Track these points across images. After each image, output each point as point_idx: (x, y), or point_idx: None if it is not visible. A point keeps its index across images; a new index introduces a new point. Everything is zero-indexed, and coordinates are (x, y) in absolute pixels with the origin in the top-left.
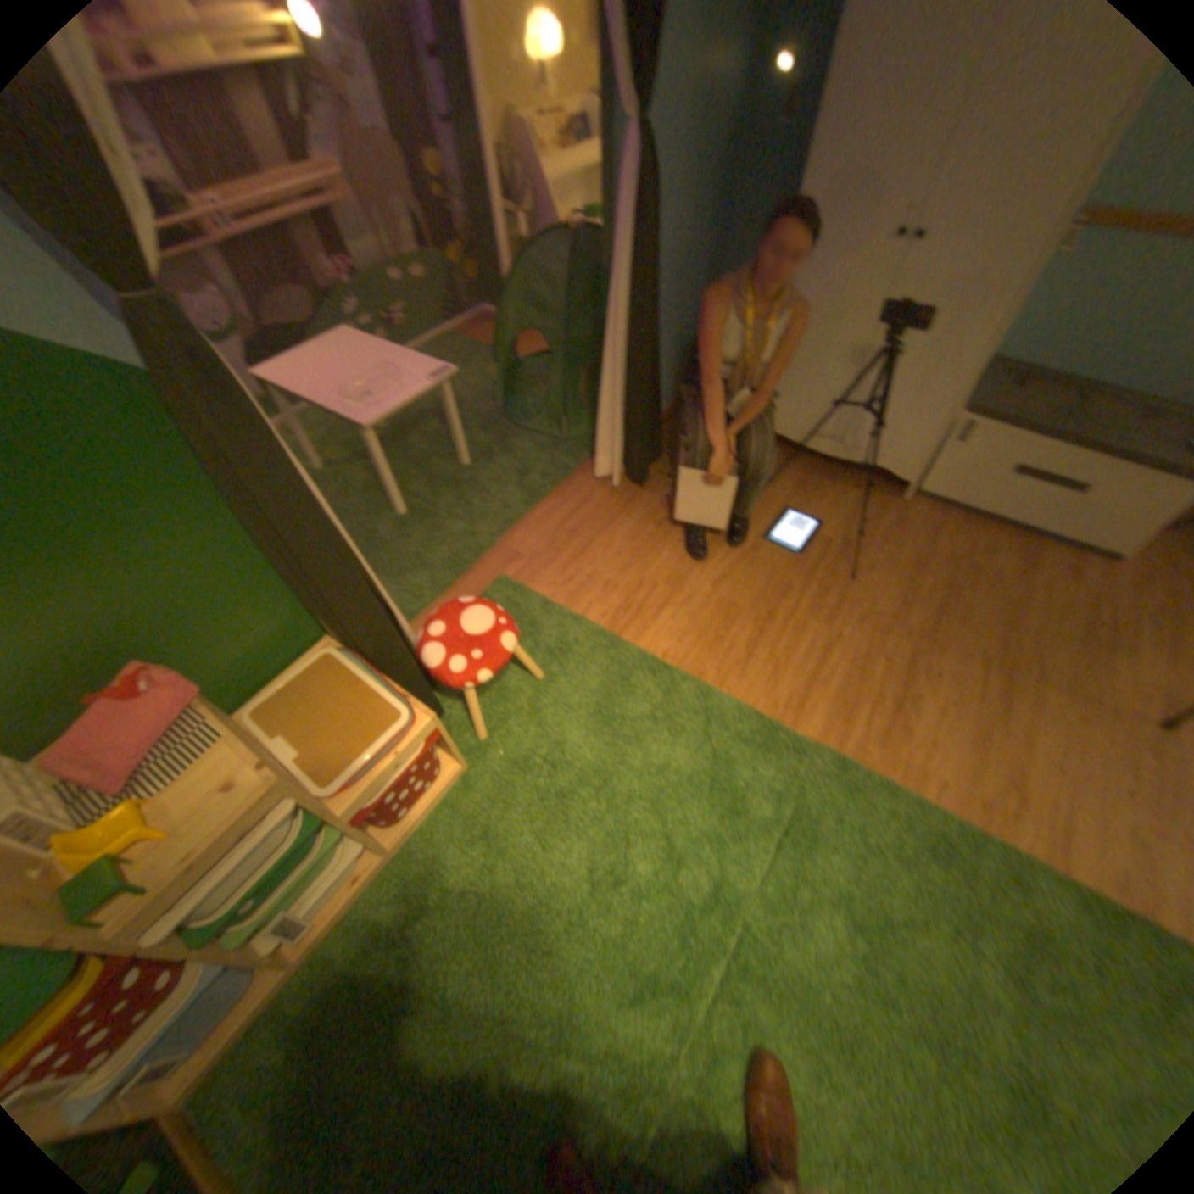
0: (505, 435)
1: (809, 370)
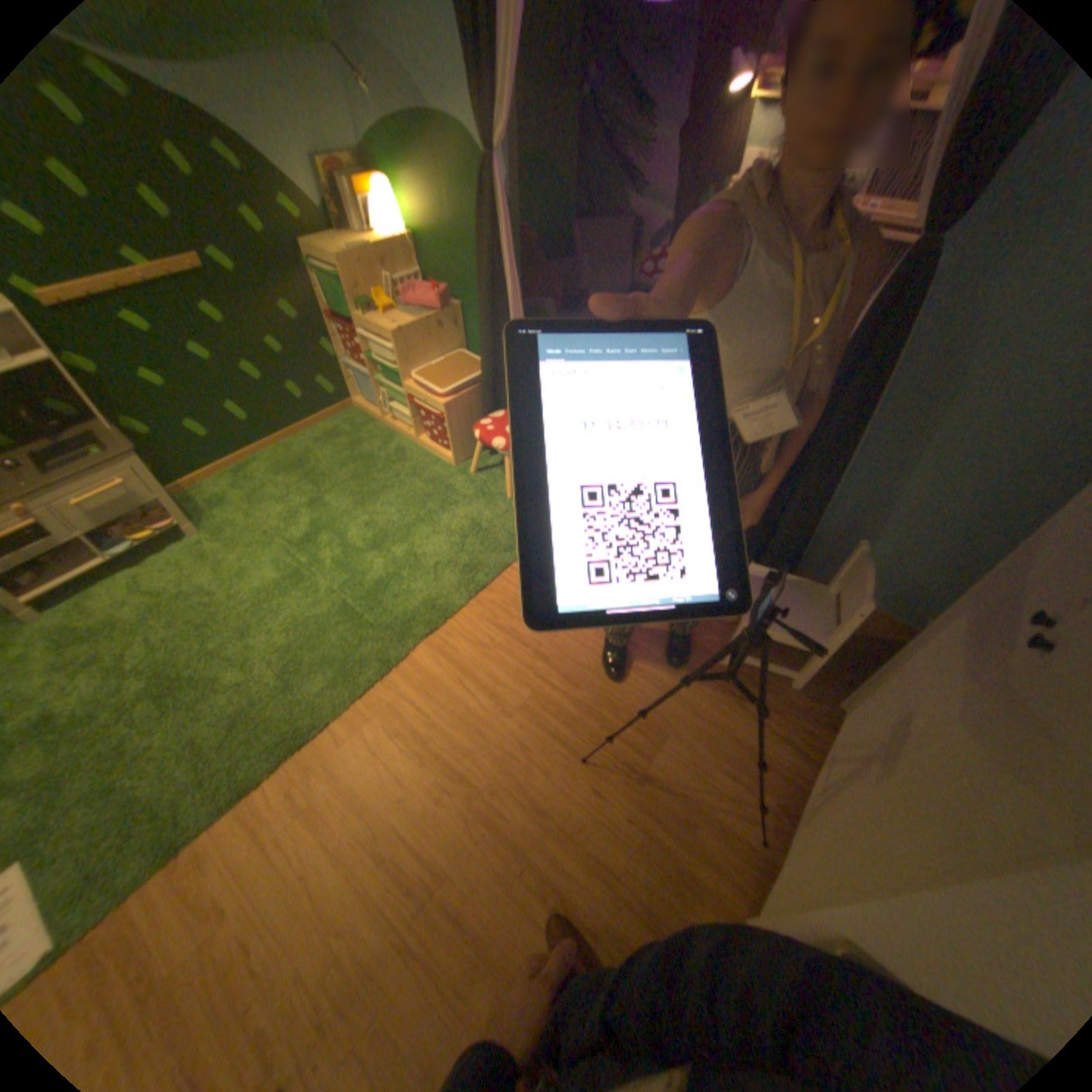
0: None
1: (894, 699)
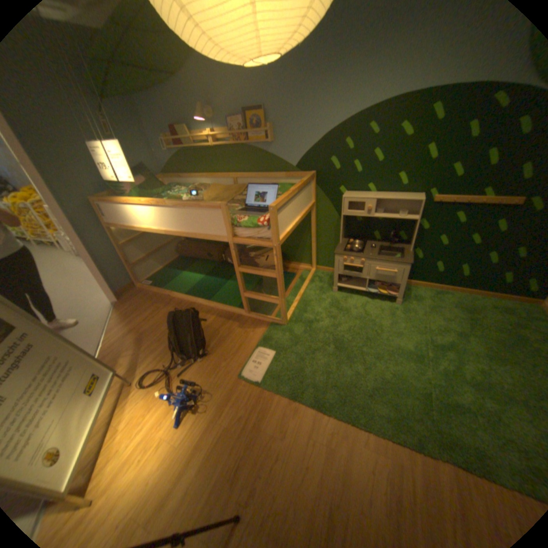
0: None
1: None
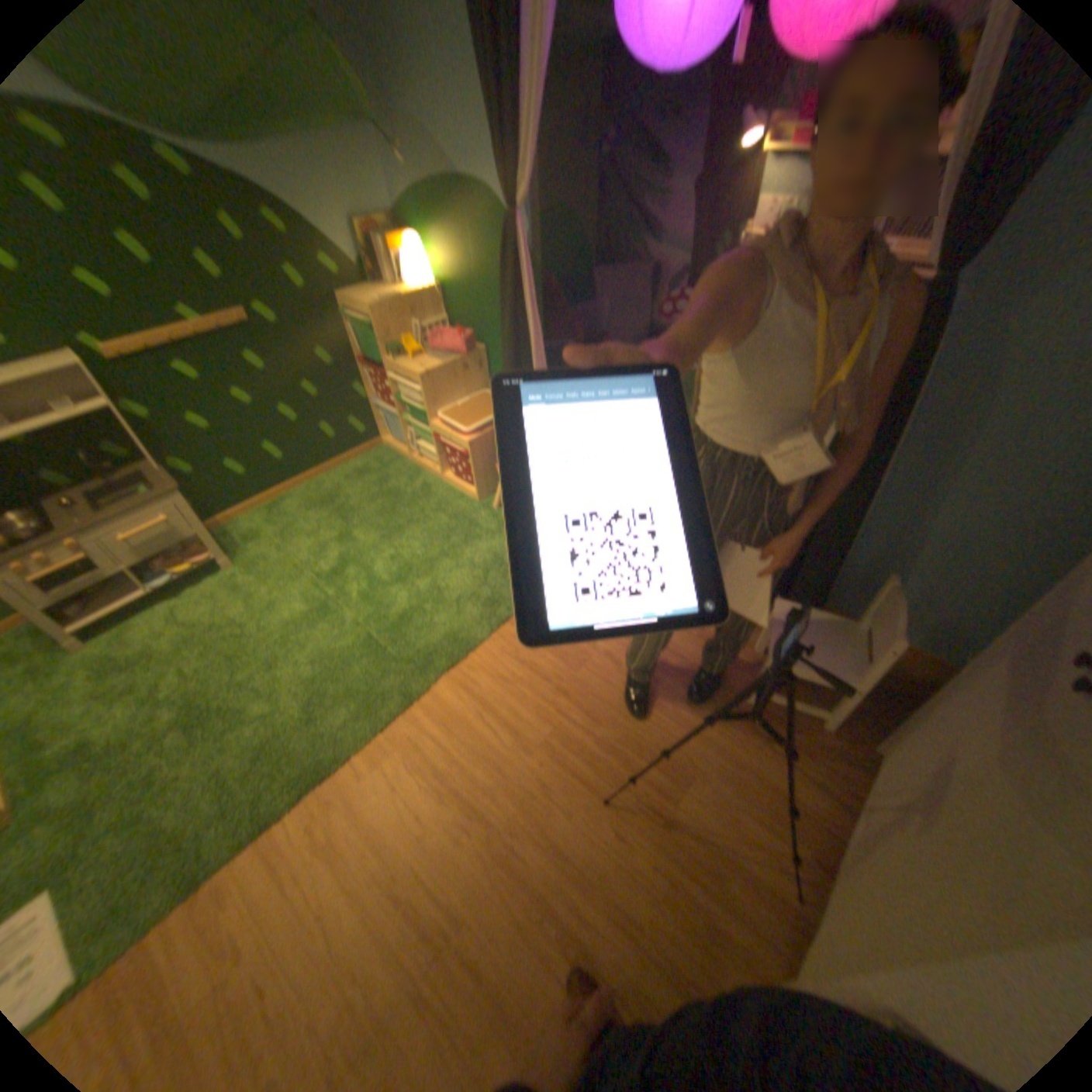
0: None
1: (935, 744)
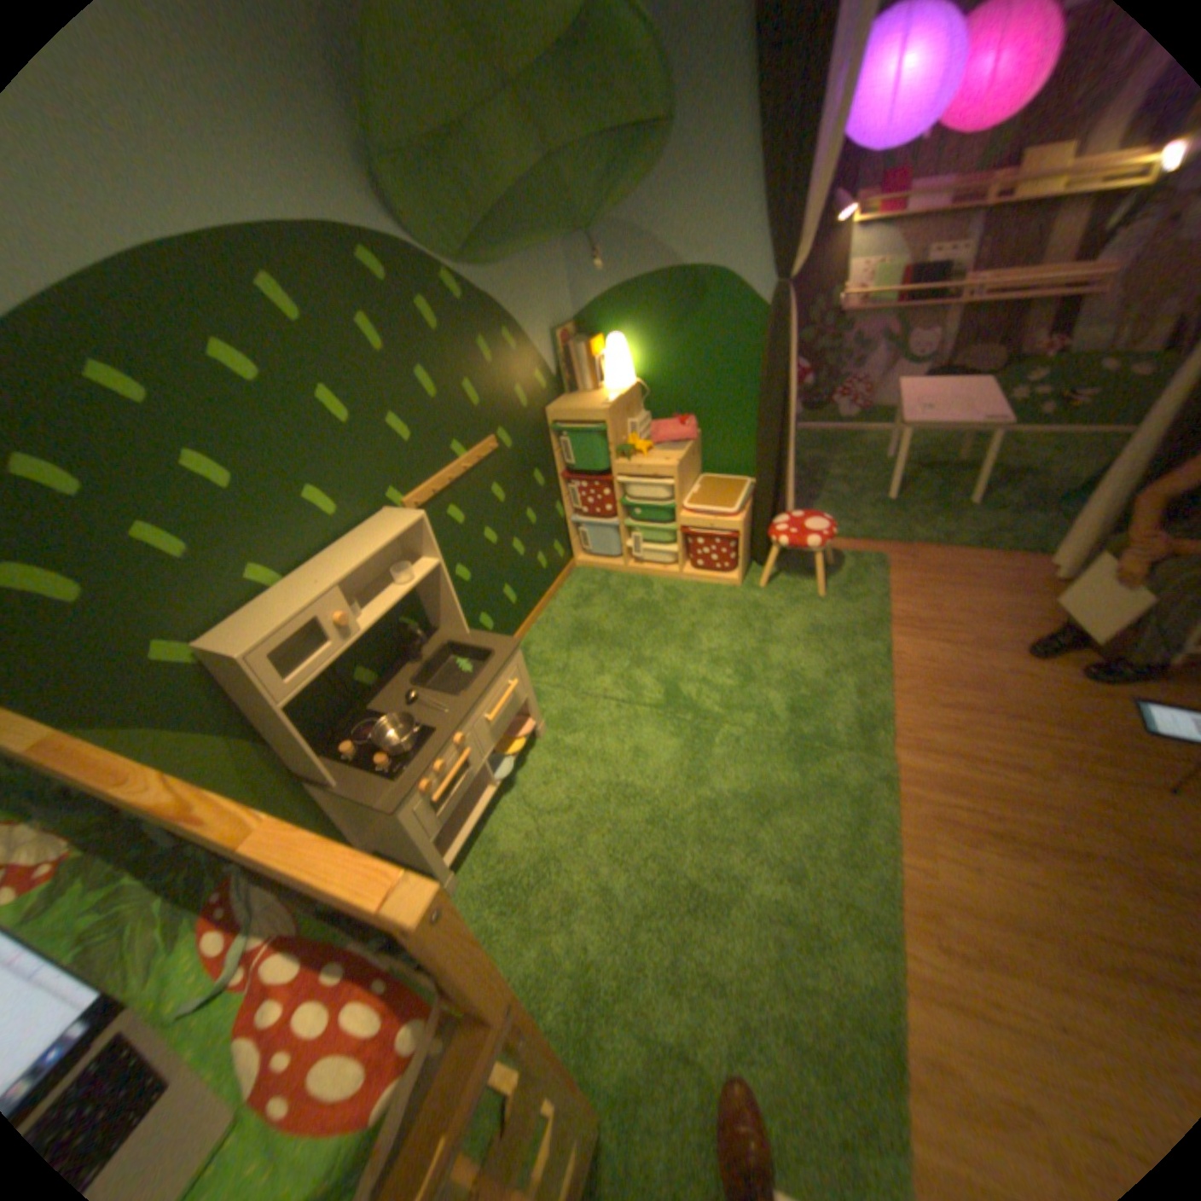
0: (1037, 508)
1: None
